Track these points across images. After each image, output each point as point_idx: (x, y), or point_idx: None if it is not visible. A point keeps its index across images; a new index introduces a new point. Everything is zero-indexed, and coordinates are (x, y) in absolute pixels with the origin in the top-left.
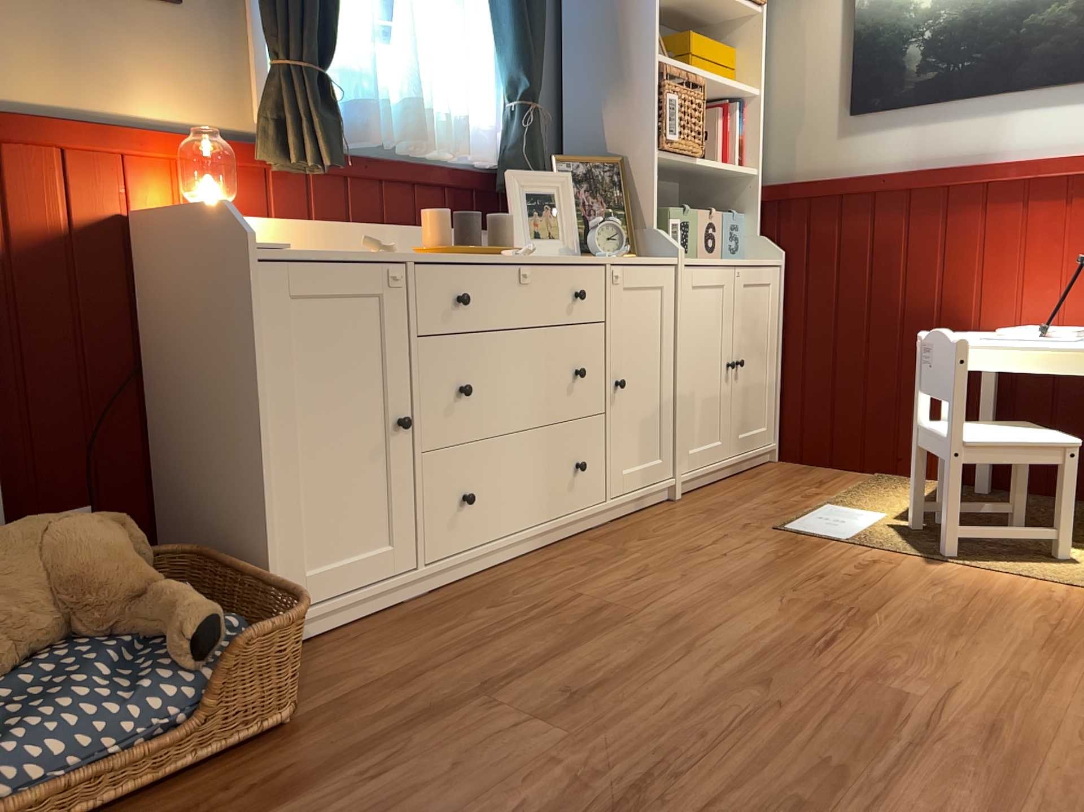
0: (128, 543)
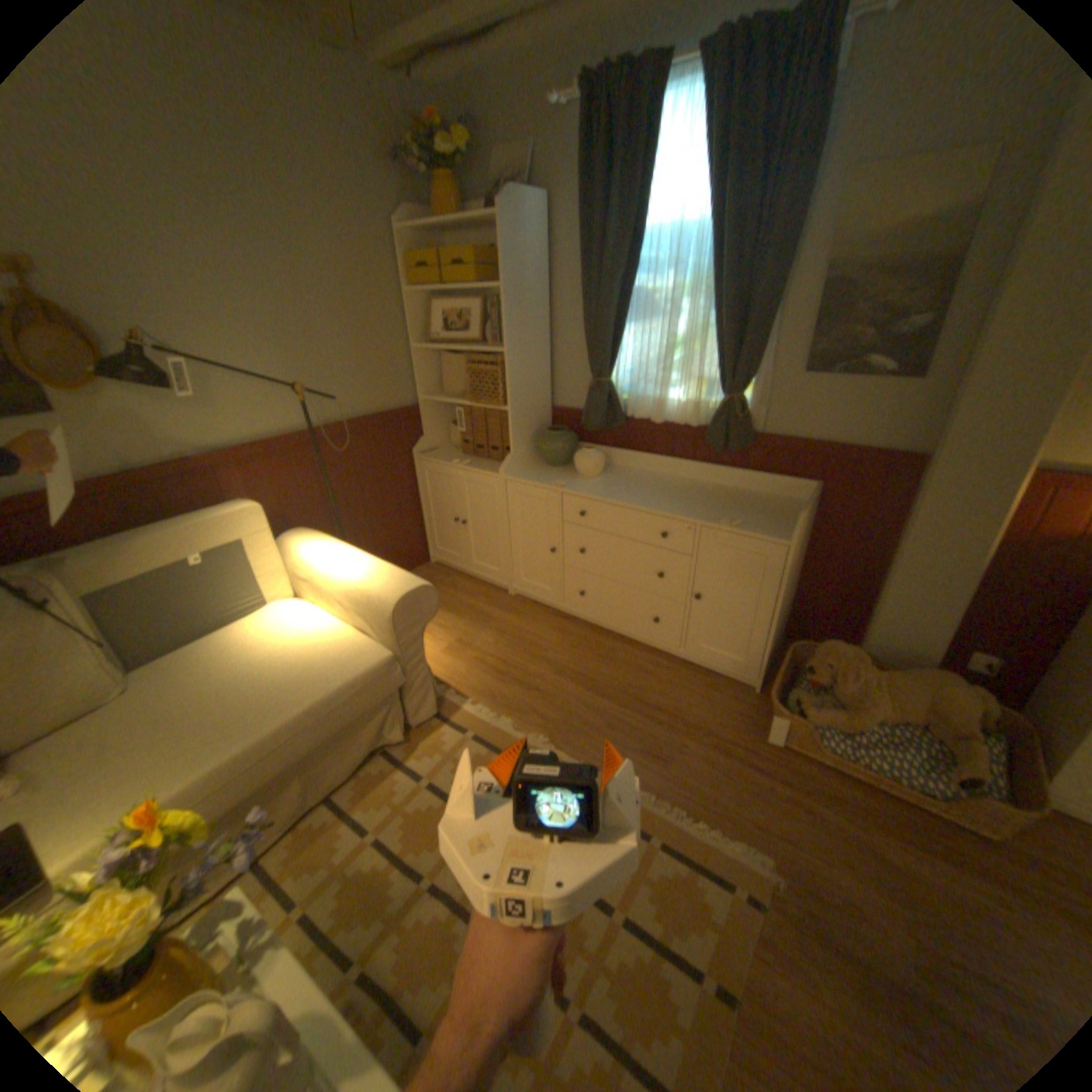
0: (983, 712)
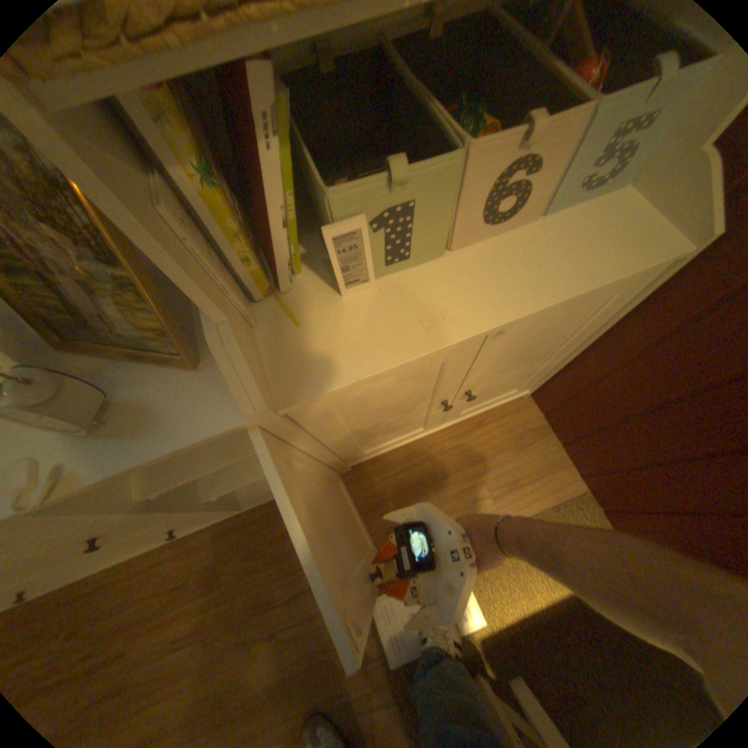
0: None
